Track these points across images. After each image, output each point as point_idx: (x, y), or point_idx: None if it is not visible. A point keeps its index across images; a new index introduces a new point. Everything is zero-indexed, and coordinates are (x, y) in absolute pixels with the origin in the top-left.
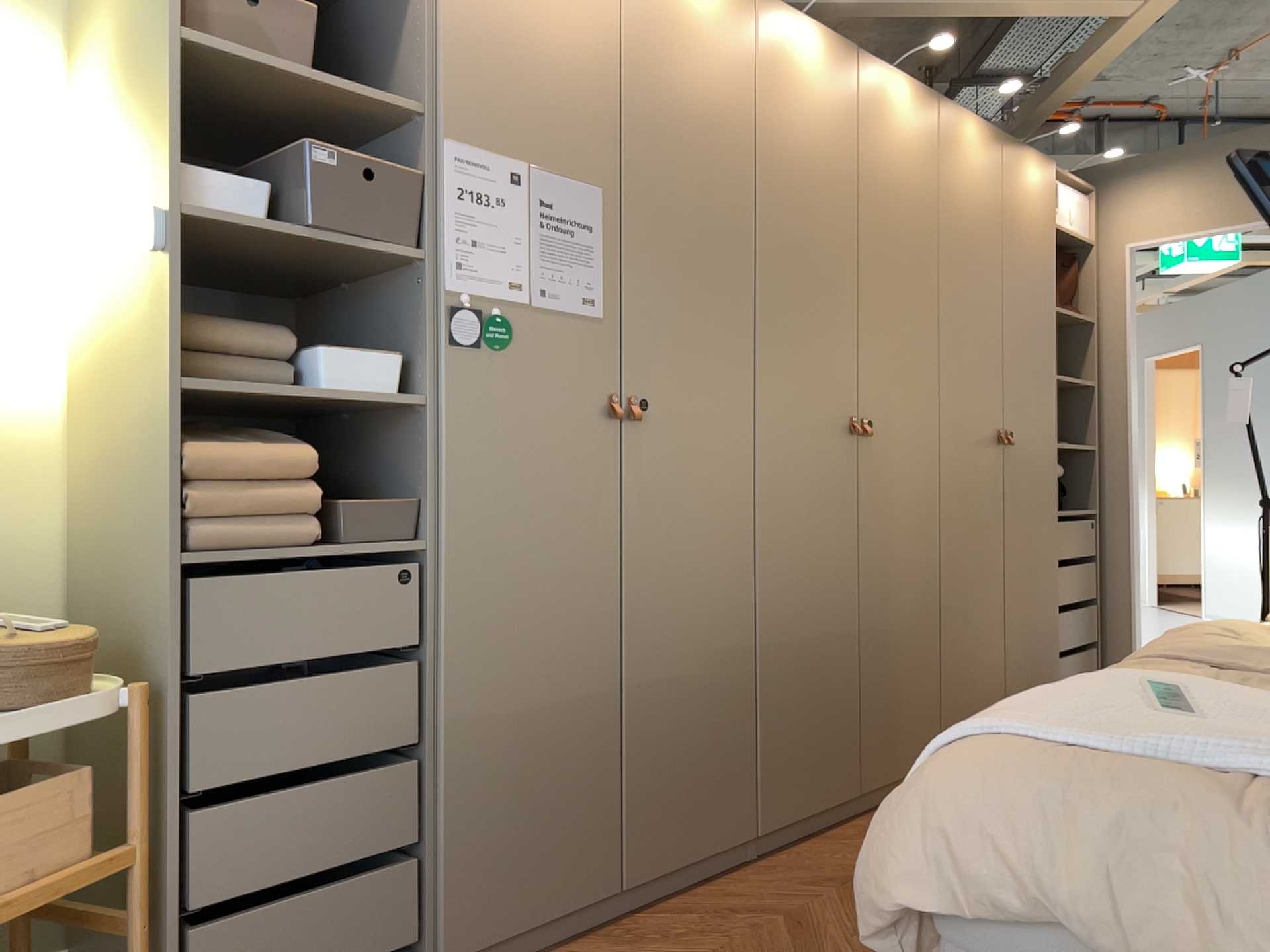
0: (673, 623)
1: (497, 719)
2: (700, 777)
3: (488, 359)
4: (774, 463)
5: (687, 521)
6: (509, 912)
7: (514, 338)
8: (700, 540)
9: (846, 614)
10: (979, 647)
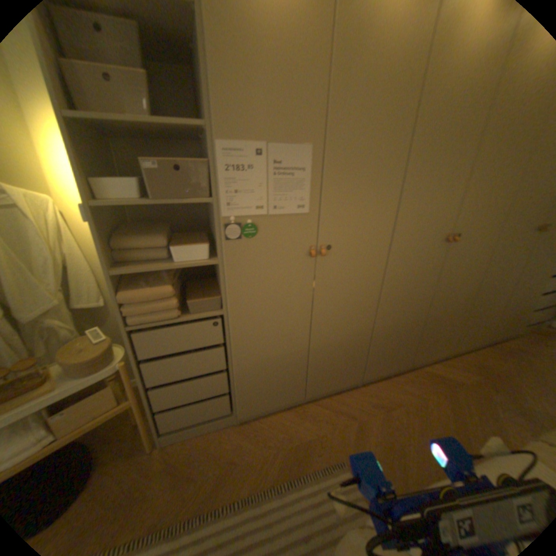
0: (334, 326)
1: (256, 362)
2: (341, 369)
3: (247, 243)
4: (396, 262)
5: (346, 290)
6: (263, 407)
7: (260, 232)
8: (351, 296)
9: (421, 313)
10: (488, 316)
